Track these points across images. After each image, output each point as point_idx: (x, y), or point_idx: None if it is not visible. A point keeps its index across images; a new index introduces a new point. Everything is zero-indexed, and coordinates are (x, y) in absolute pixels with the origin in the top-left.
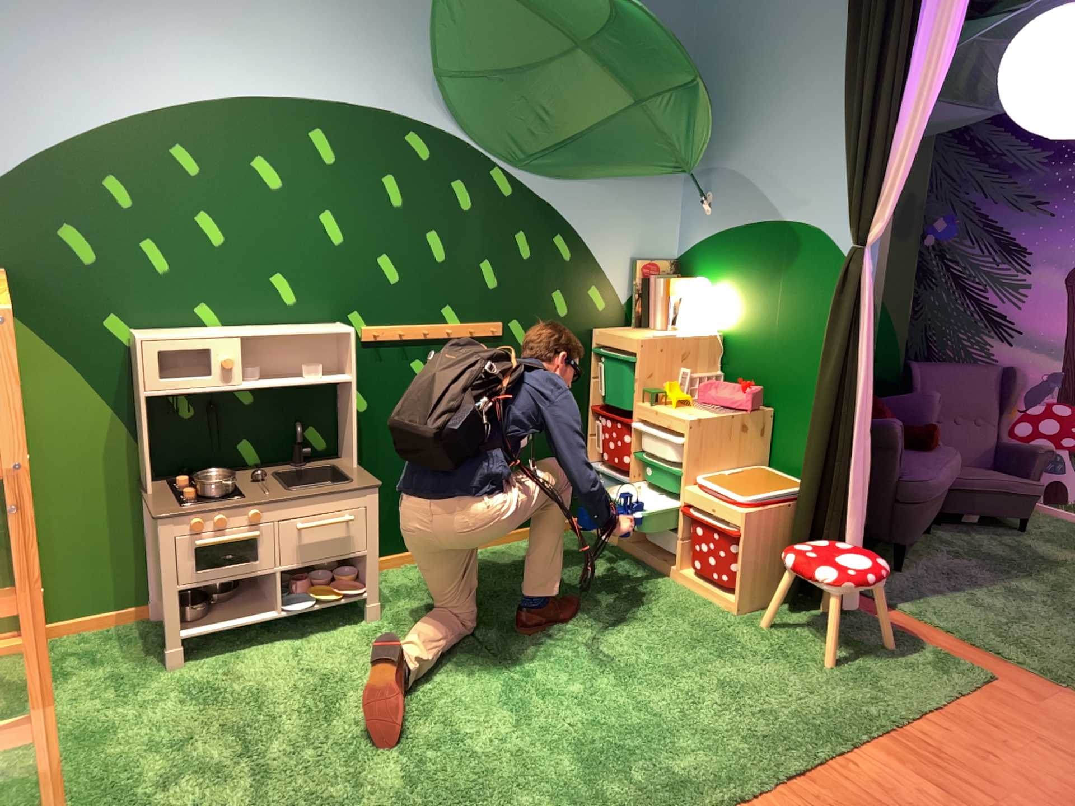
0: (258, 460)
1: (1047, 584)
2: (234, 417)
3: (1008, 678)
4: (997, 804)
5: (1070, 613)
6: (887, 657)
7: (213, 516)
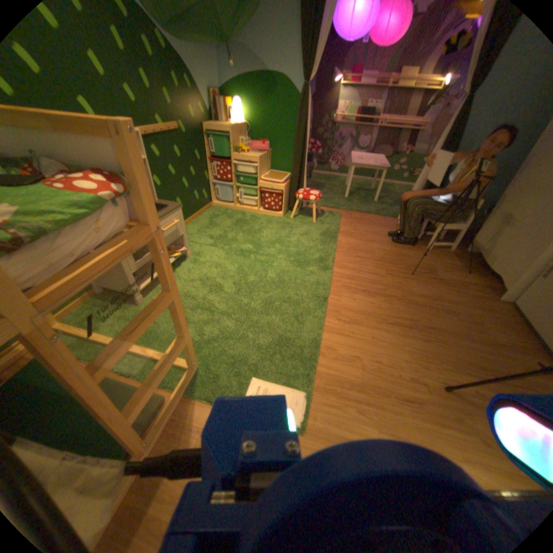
0: None
1: (328, 189)
2: None
3: (343, 213)
4: (368, 239)
5: (338, 195)
6: (324, 216)
7: None
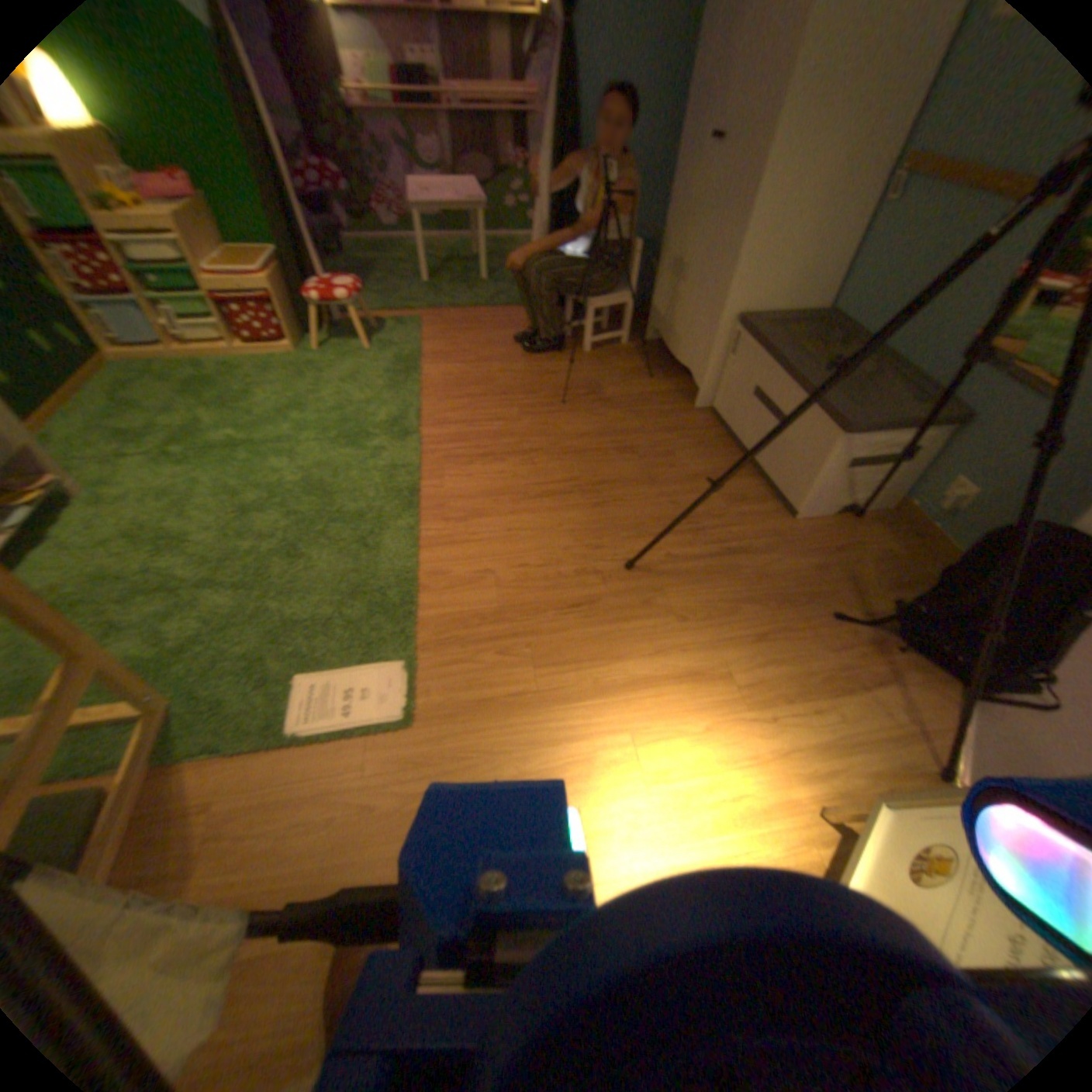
0: None
1: (385, 271)
2: None
3: (425, 316)
4: (479, 358)
5: (408, 279)
6: (383, 330)
7: None
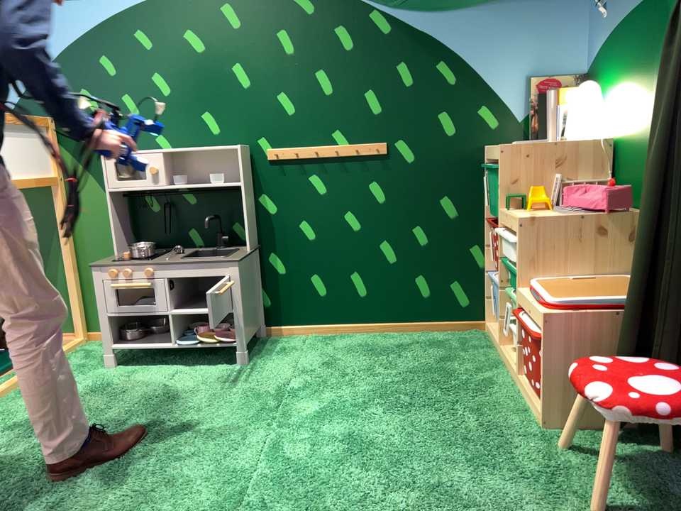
0: (197, 243)
1: None
2: (180, 213)
3: None
4: None
5: None
6: None
7: (118, 270)
